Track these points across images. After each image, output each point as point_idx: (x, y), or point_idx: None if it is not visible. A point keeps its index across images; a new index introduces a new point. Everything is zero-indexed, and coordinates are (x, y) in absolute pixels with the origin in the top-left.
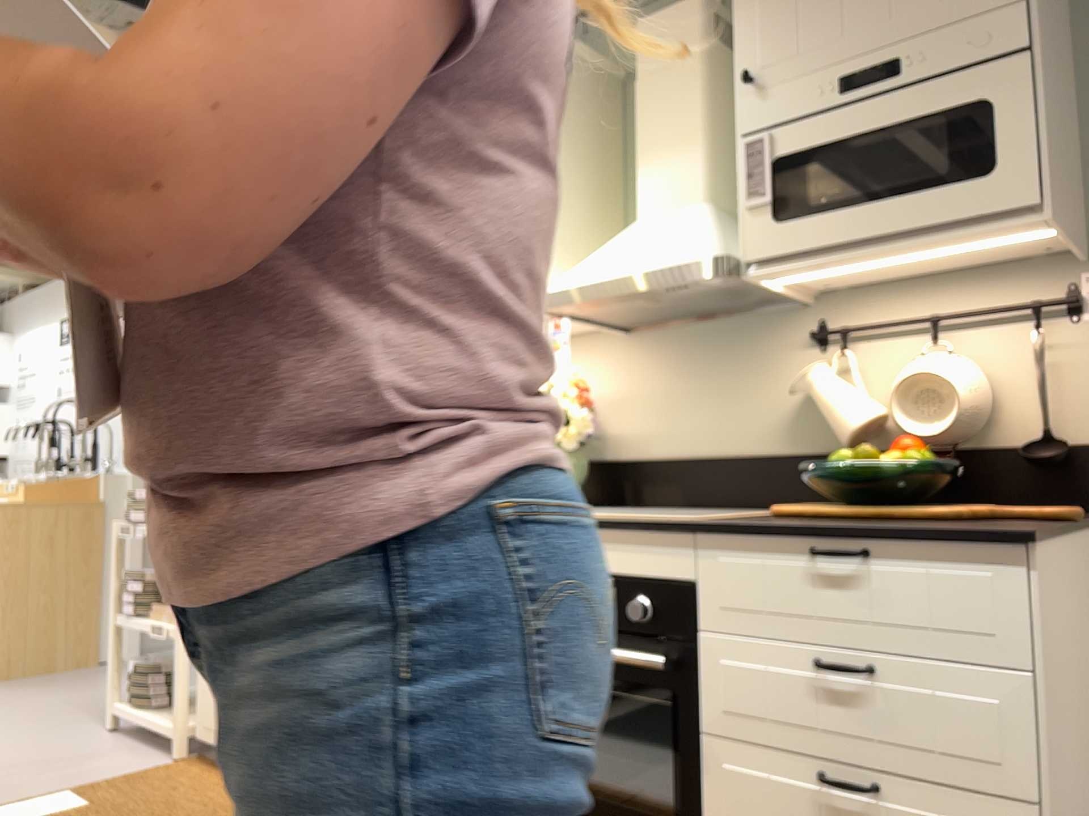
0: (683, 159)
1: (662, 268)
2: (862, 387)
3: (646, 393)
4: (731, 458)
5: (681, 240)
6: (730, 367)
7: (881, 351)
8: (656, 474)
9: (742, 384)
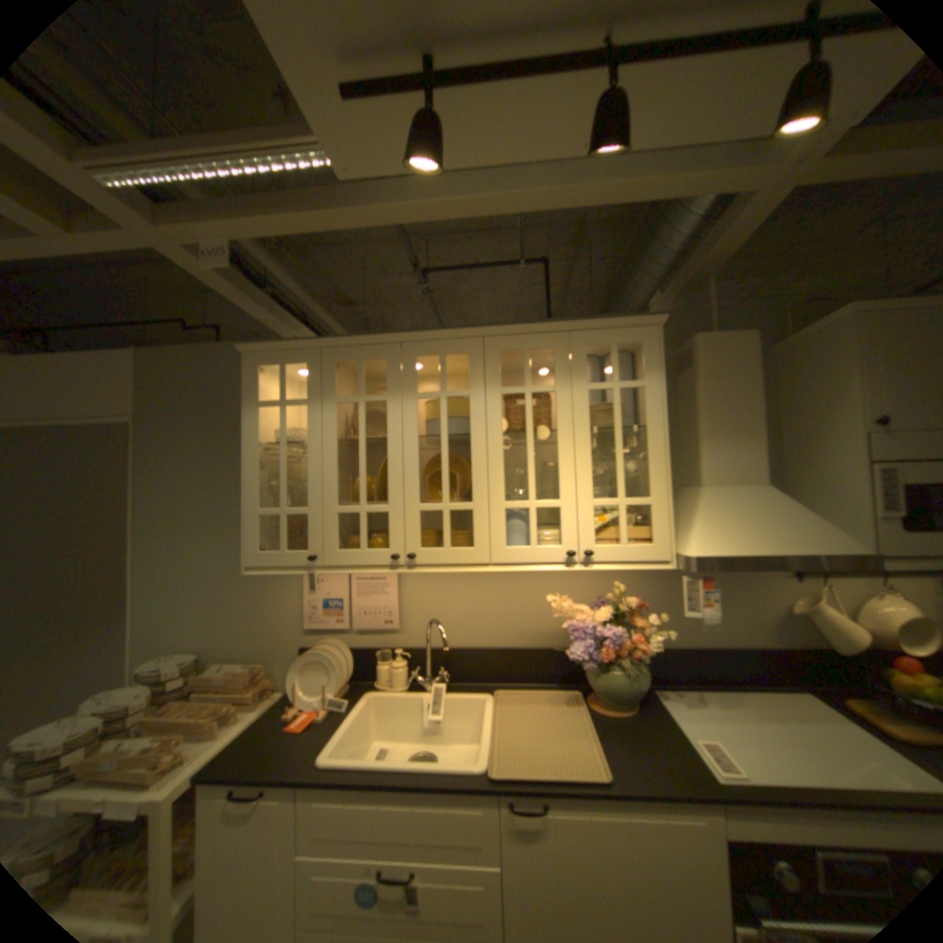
0: (752, 449)
1: (829, 557)
2: (848, 615)
3: (662, 600)
4: (737, 651)
5: (805, 526)
6: (731, 587)
7: (842, 586)
8: (675, 662)
9: (741, 599)
